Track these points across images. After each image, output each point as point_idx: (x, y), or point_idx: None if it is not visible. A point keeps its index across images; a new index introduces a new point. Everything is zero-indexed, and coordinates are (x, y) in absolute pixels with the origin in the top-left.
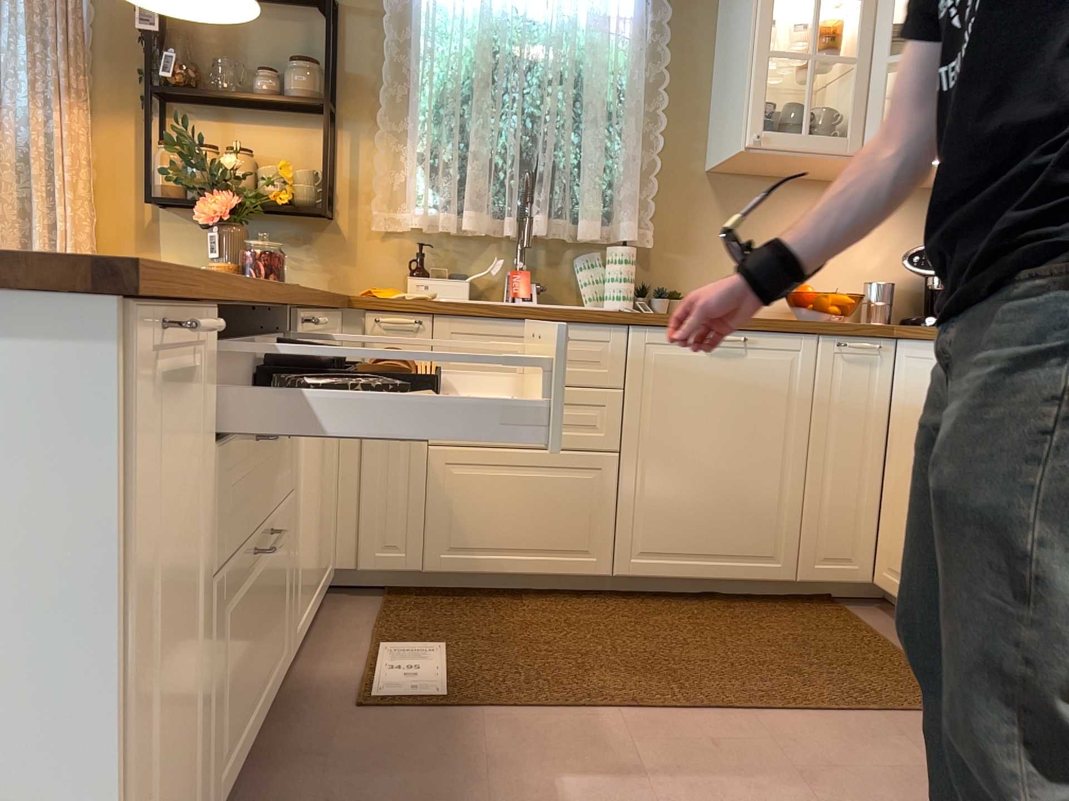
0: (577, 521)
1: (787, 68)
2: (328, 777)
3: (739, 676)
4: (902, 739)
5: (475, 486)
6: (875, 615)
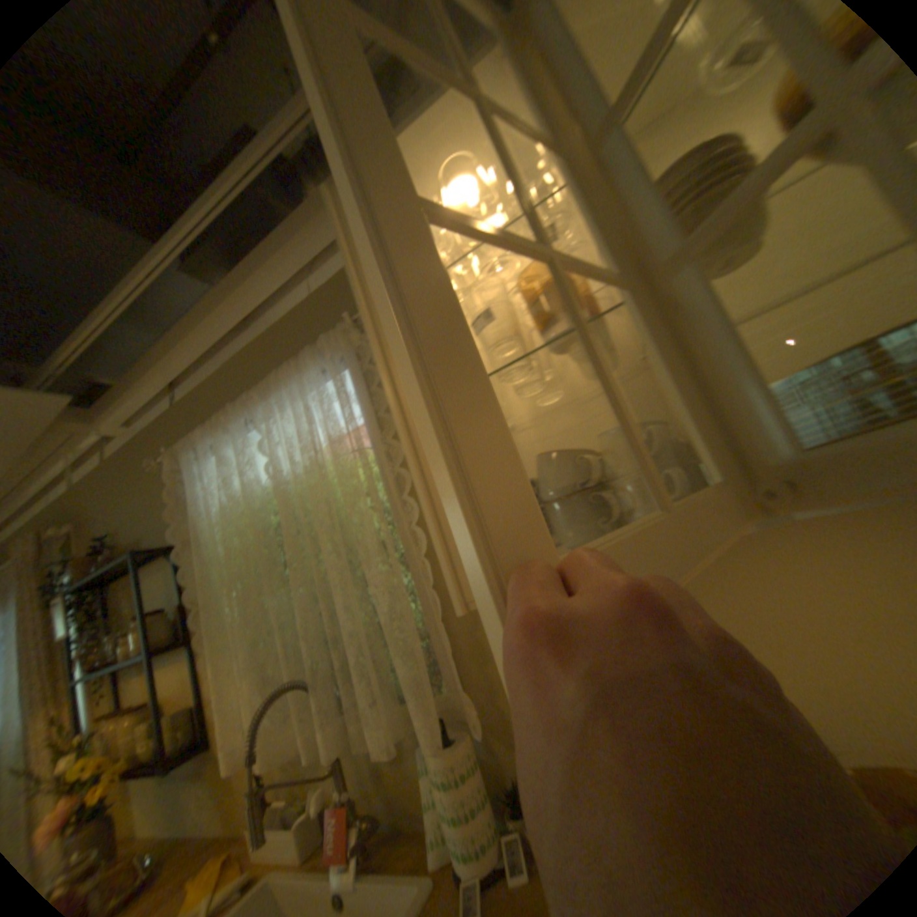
0: None
1: (576, 369)
2: None
3: None
4: None
5: None
6: None
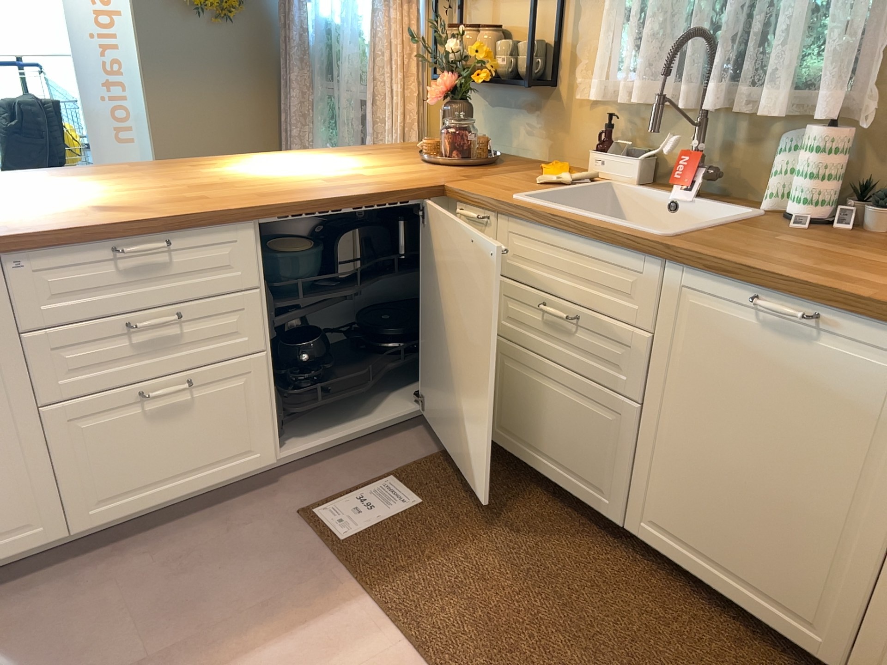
0: (594, 455)
1: None
2: (215, 542)
3: None
4: None
5: (519, 381)
6: None
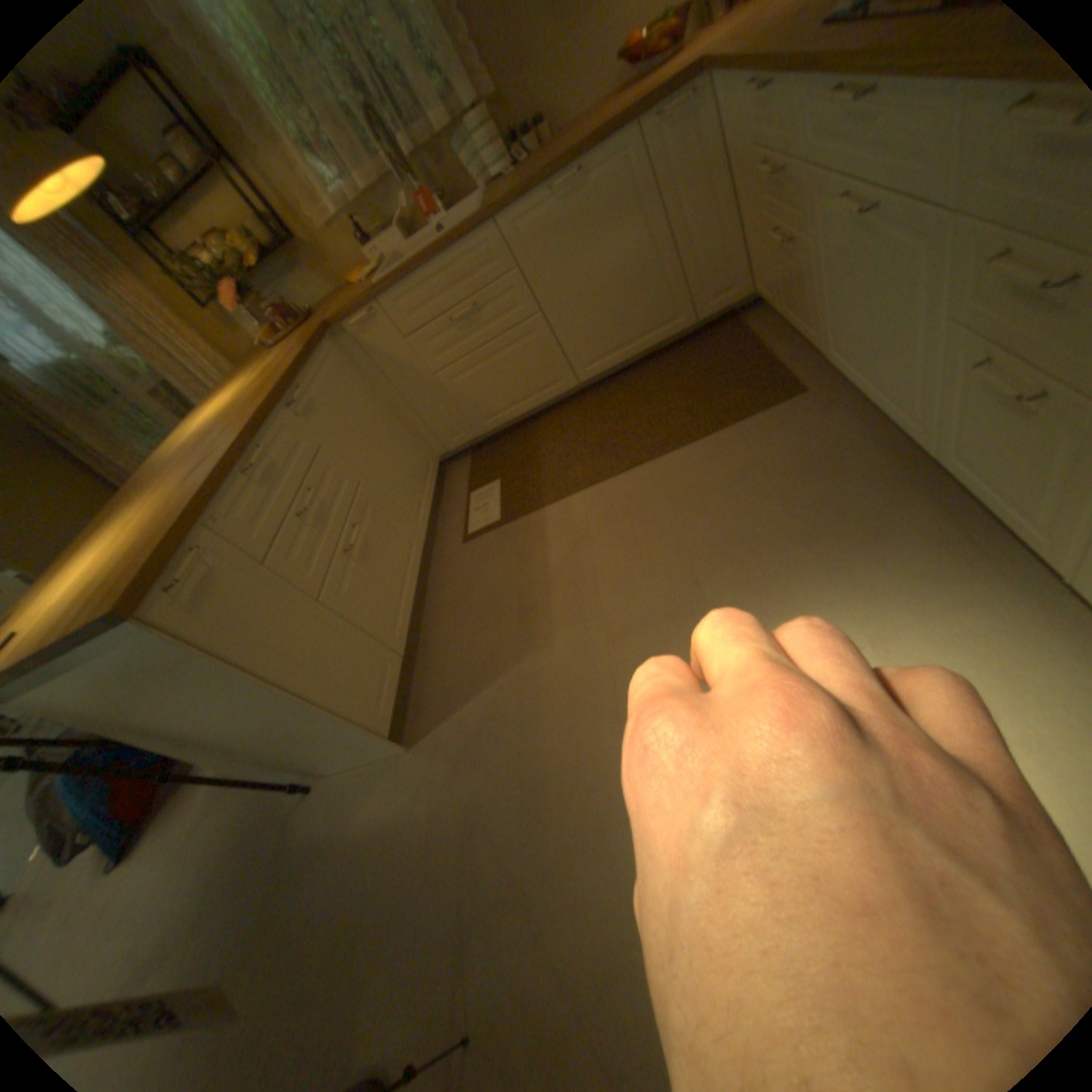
0: (542, 365)
1: None
2: (458, 587)
3: (655, 427)
4: (745, 438)
5: (474, 380)
6: (763, 313)
